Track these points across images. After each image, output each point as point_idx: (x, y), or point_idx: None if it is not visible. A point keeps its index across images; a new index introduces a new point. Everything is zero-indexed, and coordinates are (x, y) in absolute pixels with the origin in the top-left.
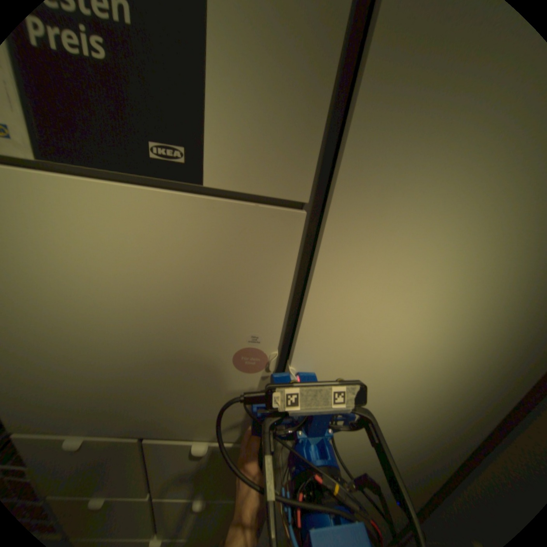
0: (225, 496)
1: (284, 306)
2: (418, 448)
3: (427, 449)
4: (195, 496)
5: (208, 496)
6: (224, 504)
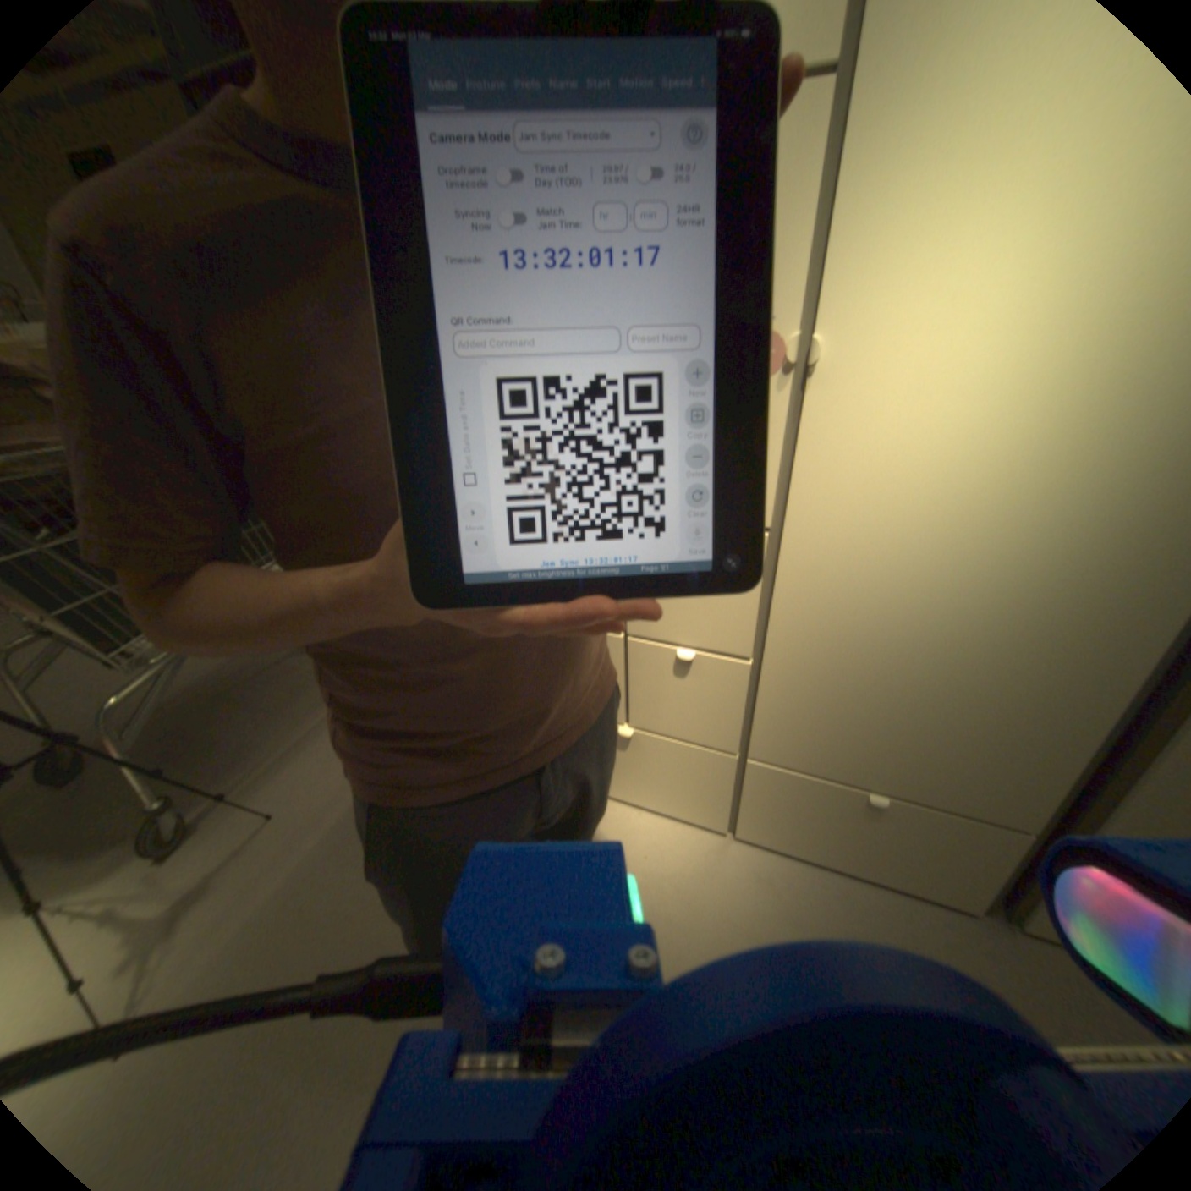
0: (723, 645)
1: (808, 252)
2: (1073, 555)
3: (1096, 558)
4: (682, 640)
5: (699, 642)
6: (721, 665)
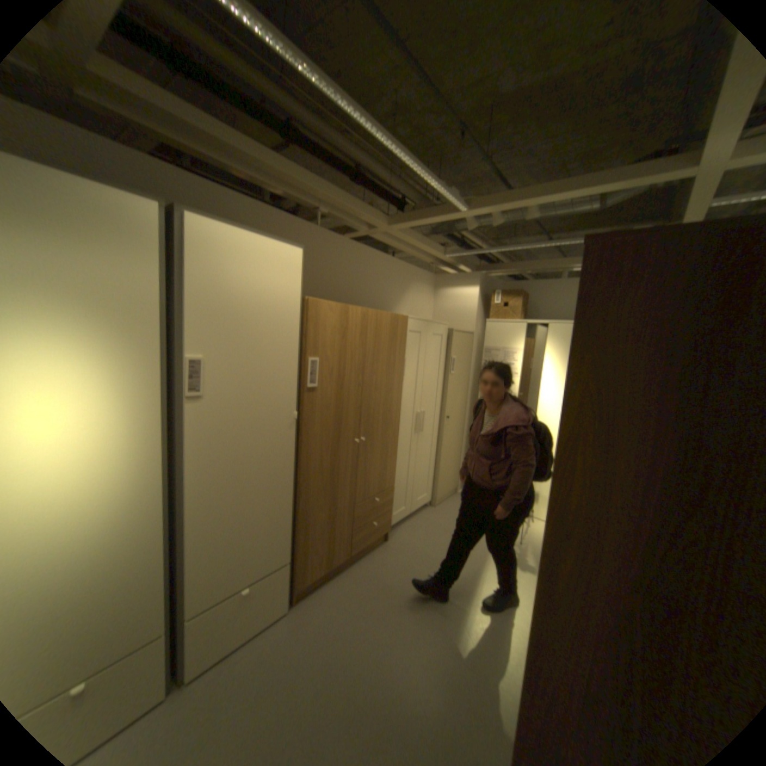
0: None
1: None
2: (113, 516)
3: (122, 514)
4: None
5: None
6: None
